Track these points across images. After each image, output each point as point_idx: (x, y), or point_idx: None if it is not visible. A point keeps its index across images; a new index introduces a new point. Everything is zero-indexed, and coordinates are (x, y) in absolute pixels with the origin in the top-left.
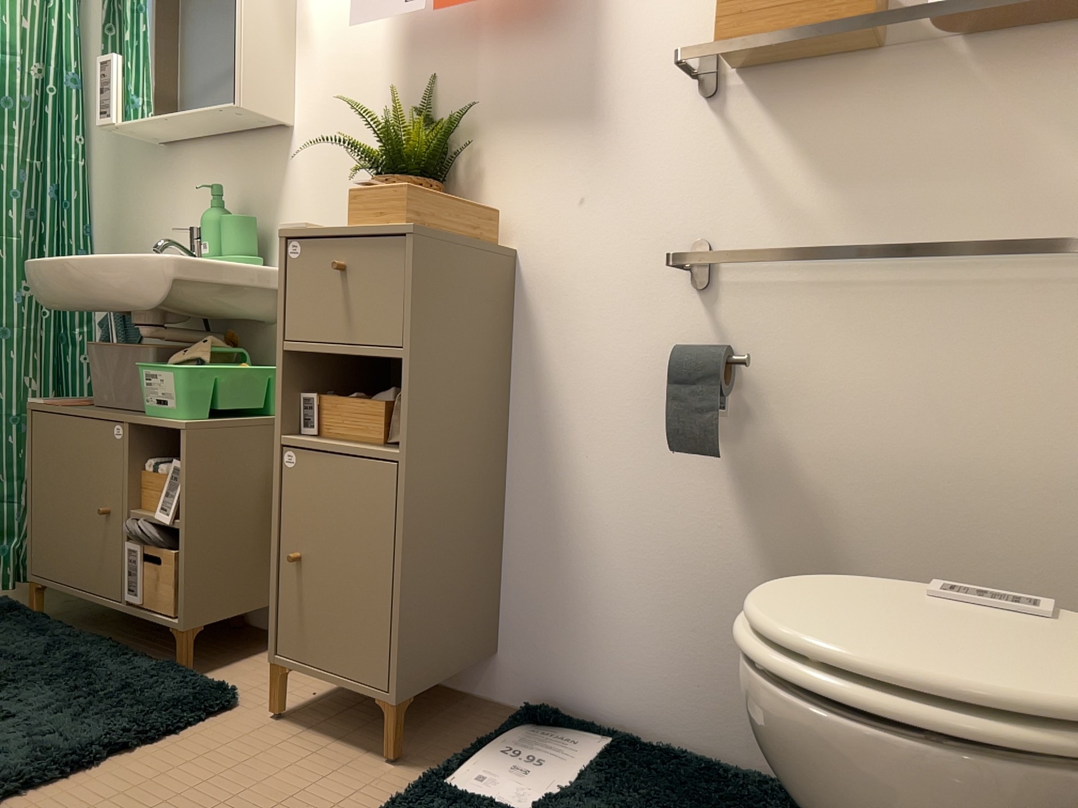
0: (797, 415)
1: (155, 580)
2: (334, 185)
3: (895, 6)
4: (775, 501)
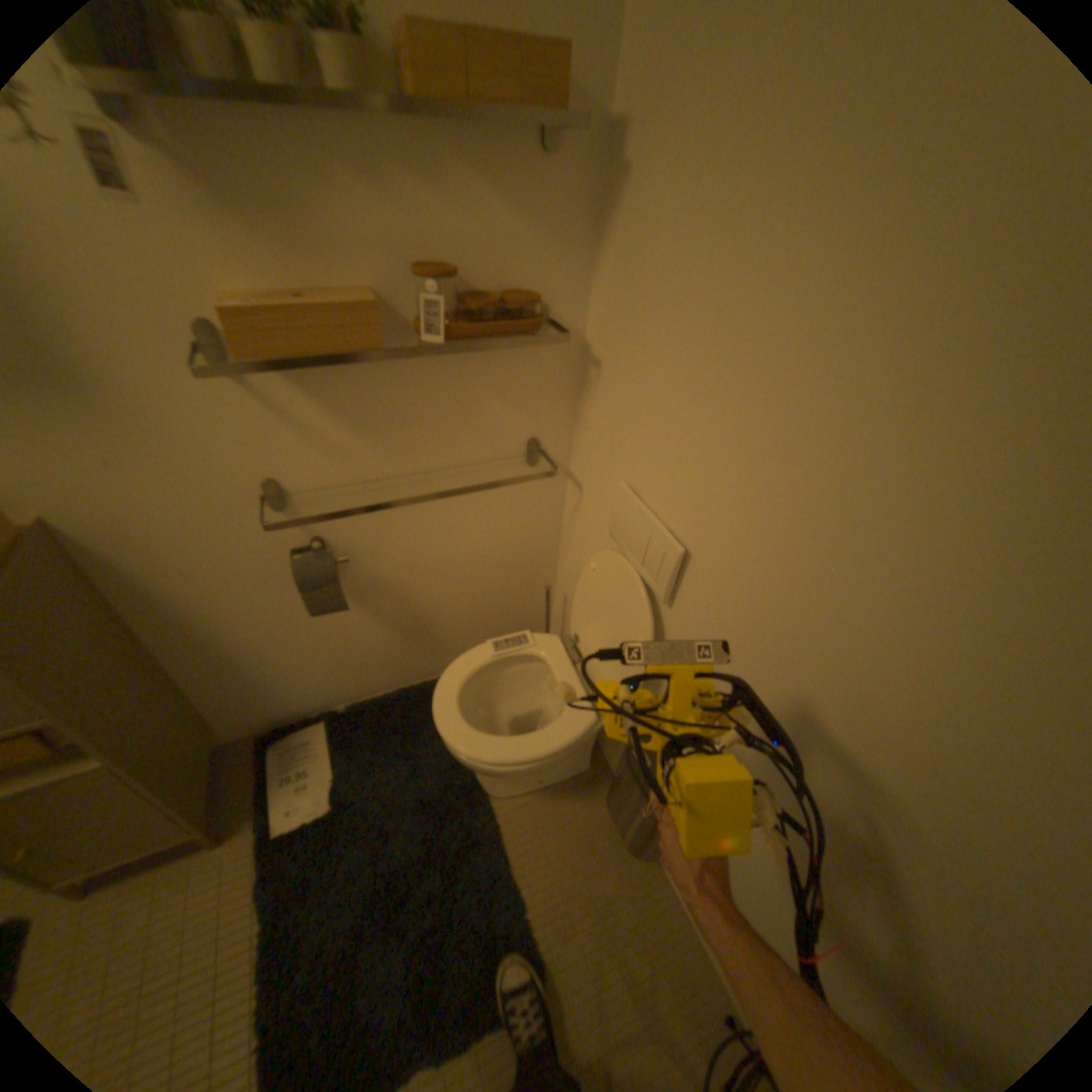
0: (380, 558)
1: None
2: None
3: (388, 297)
4: (378, 598)
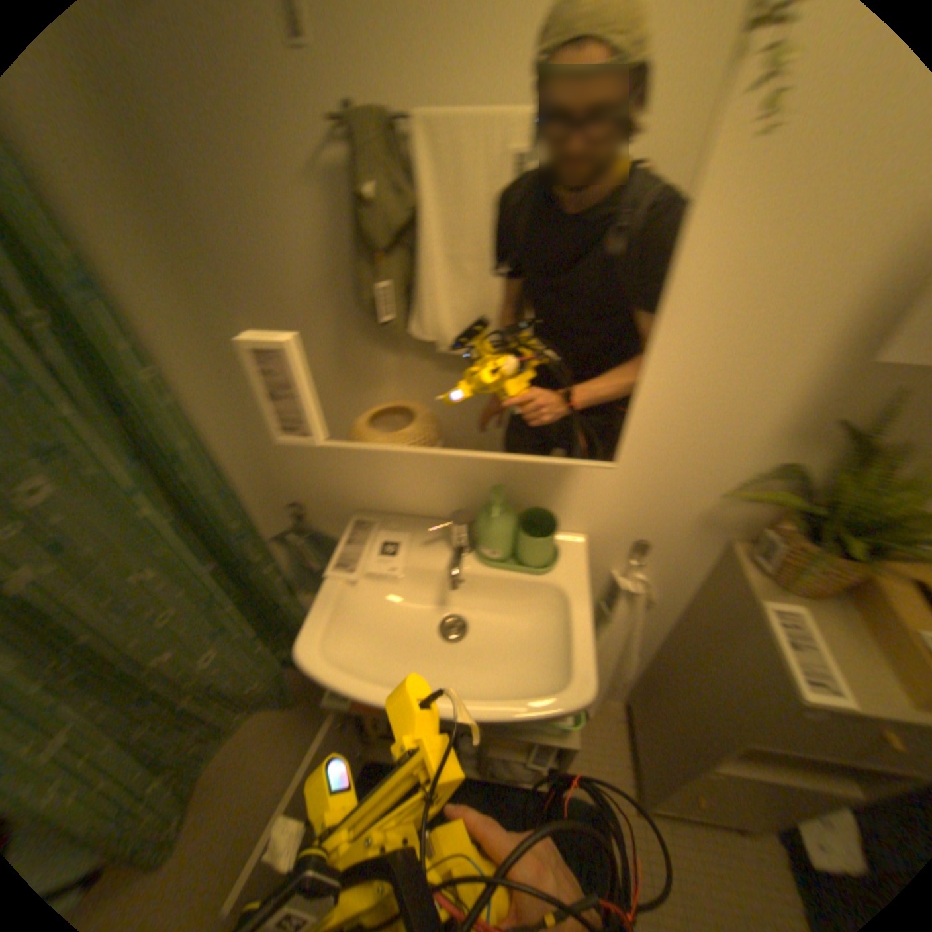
0: None
1: (511, 779)
2: (666, 479)
3: None
4: None
